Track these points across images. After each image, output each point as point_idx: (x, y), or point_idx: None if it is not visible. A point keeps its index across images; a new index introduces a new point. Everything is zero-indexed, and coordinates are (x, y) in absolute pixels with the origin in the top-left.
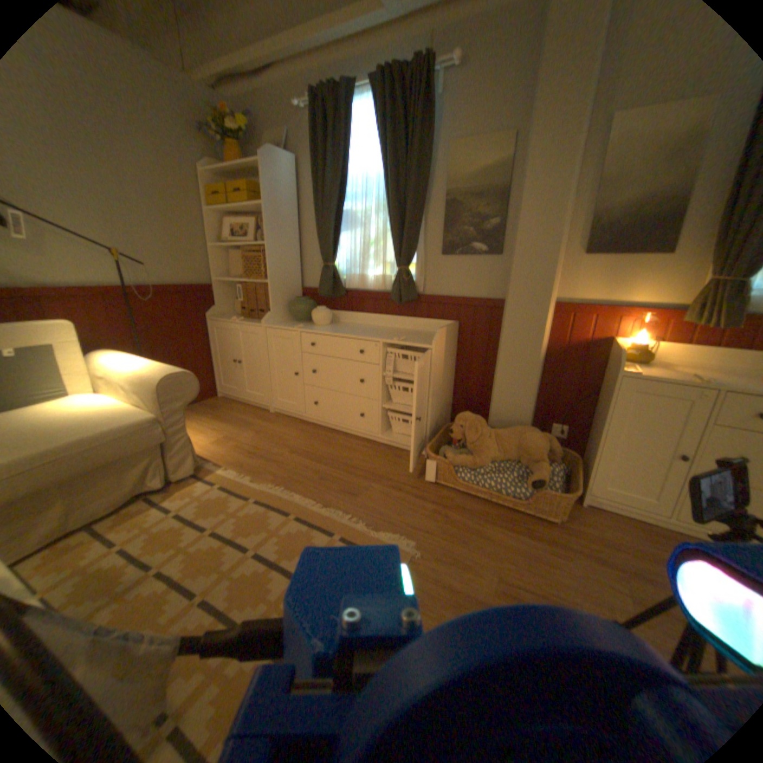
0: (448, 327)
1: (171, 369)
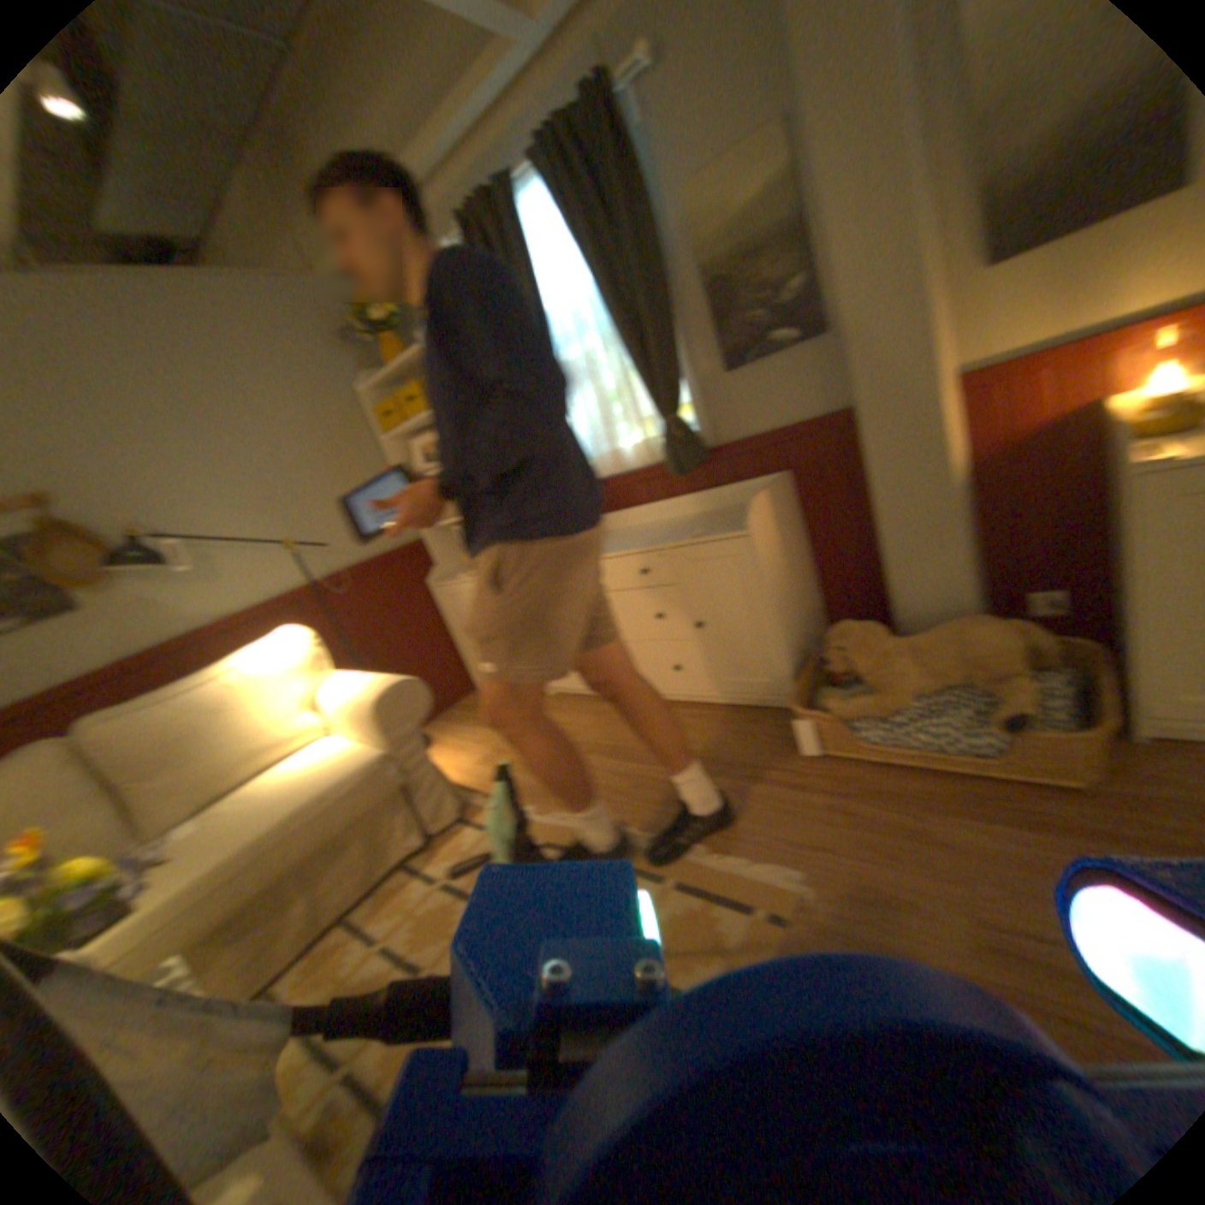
0: (773, 486)
1: (389, 679)
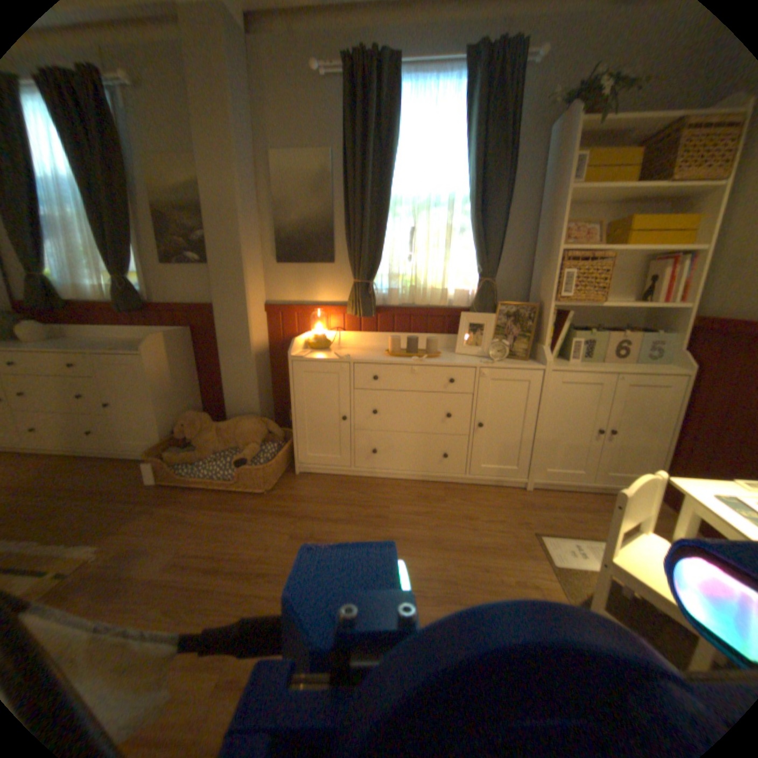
0: (170, 333)
1: None
